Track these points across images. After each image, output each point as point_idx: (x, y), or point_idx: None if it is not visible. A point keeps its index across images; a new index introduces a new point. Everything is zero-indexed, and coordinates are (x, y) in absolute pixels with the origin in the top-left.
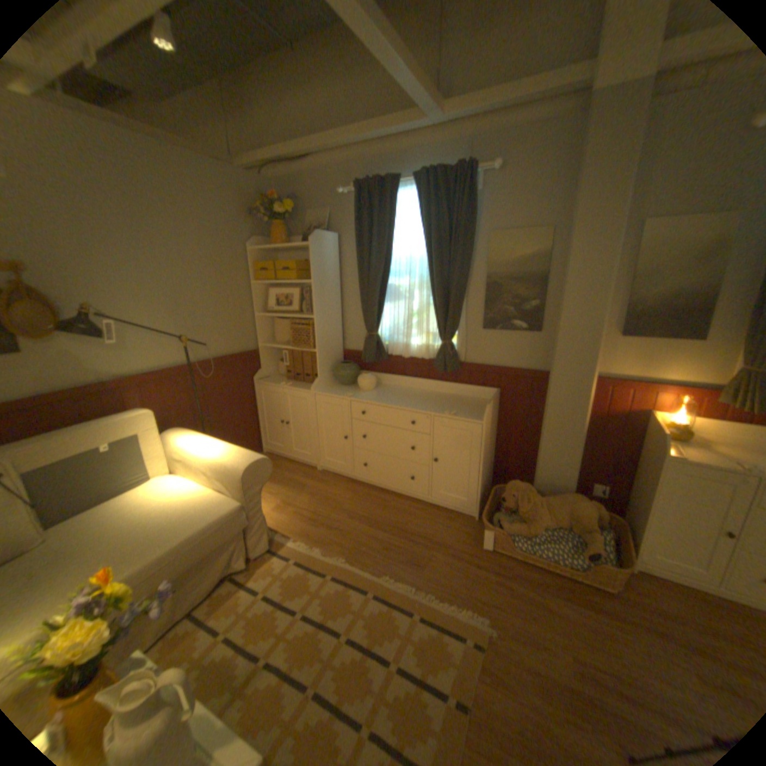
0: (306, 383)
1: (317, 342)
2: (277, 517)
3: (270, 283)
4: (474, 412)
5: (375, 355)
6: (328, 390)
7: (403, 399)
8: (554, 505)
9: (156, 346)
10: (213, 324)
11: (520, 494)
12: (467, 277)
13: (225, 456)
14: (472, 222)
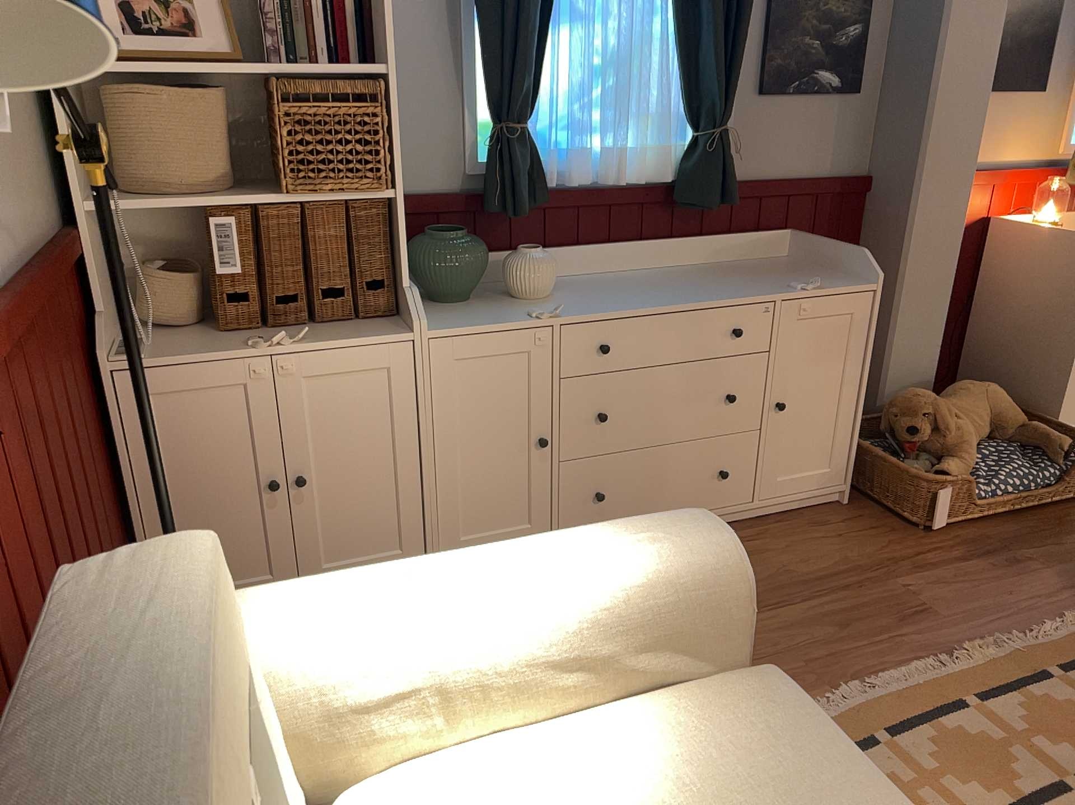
0: (324, 321)
1: (397, 162)
2: None
3: None
4: (820, 276)
5: (529, 189)
6: (448, 319)
7: (658, 290)
8: (965, 405)
9: None
10: None
11: (933, 406)
12: None
13: (607, 560)
14: None
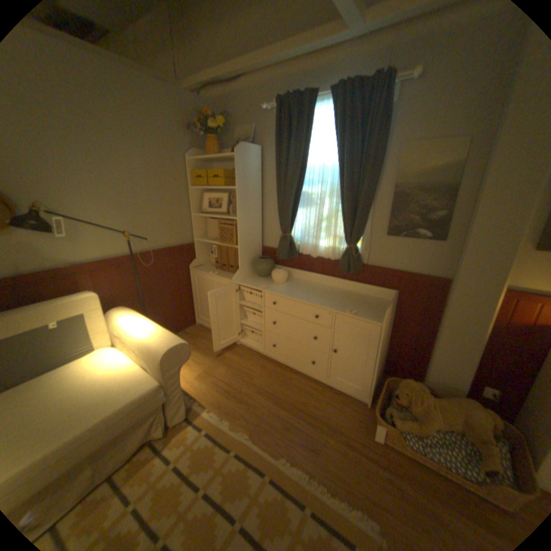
0: (230, 272)
1: (239, 240)
2: (198, 385)
3: (204, 188)
4: (374, 312)
5: (288, 253)
6: (247, 280)
7: (309, 293)
8: (448, 409)
9: (106, 238)
10: (155, 221)
11: (414, 395)
12: (376, 186)
13: (150, 338)
14: (386, 132)
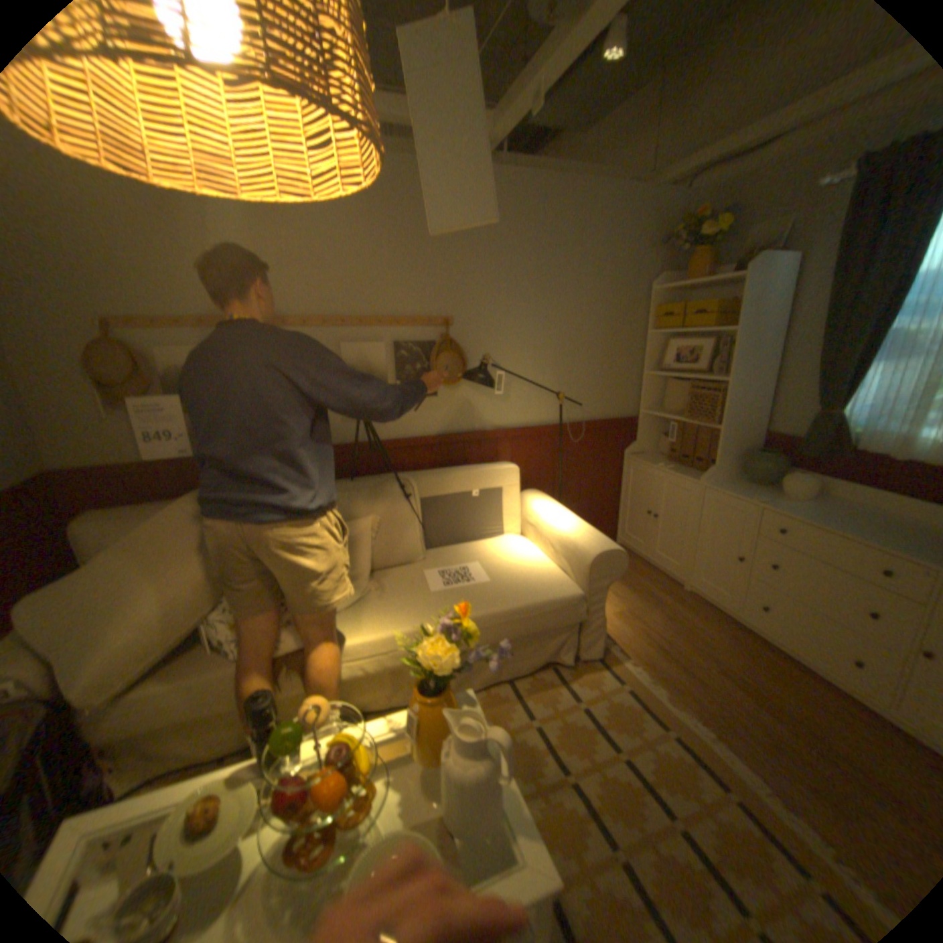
0: (695, 469)
1: (725, 415)
2: (620, 626)
3: (673, 332)
4: None
5: (830, 445)
6: (728, 485)
7: (873, 528)
8: None
9: (533, 401)
10: (592, 382)
11: None
12: None
13: (577, 533)
14: None
